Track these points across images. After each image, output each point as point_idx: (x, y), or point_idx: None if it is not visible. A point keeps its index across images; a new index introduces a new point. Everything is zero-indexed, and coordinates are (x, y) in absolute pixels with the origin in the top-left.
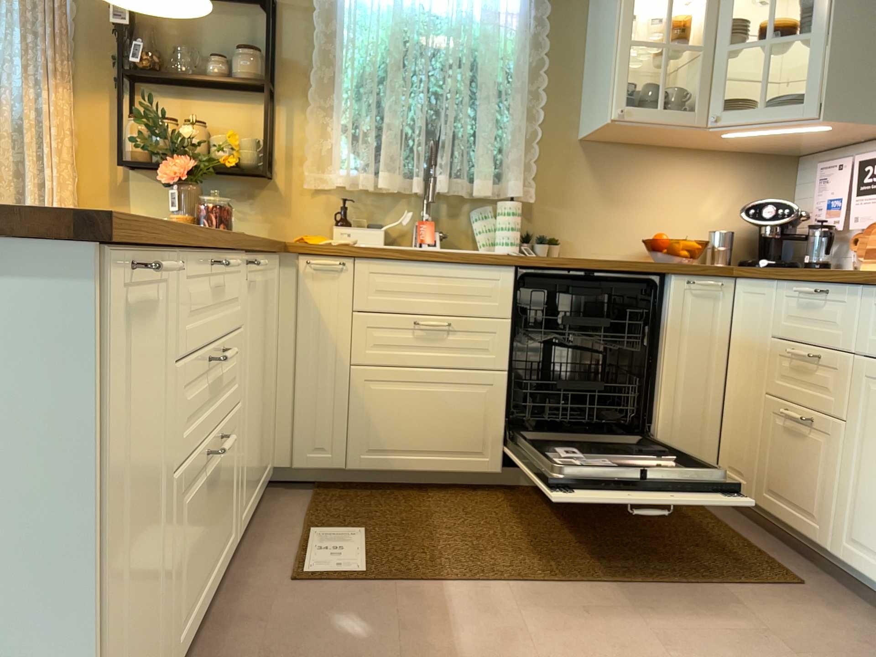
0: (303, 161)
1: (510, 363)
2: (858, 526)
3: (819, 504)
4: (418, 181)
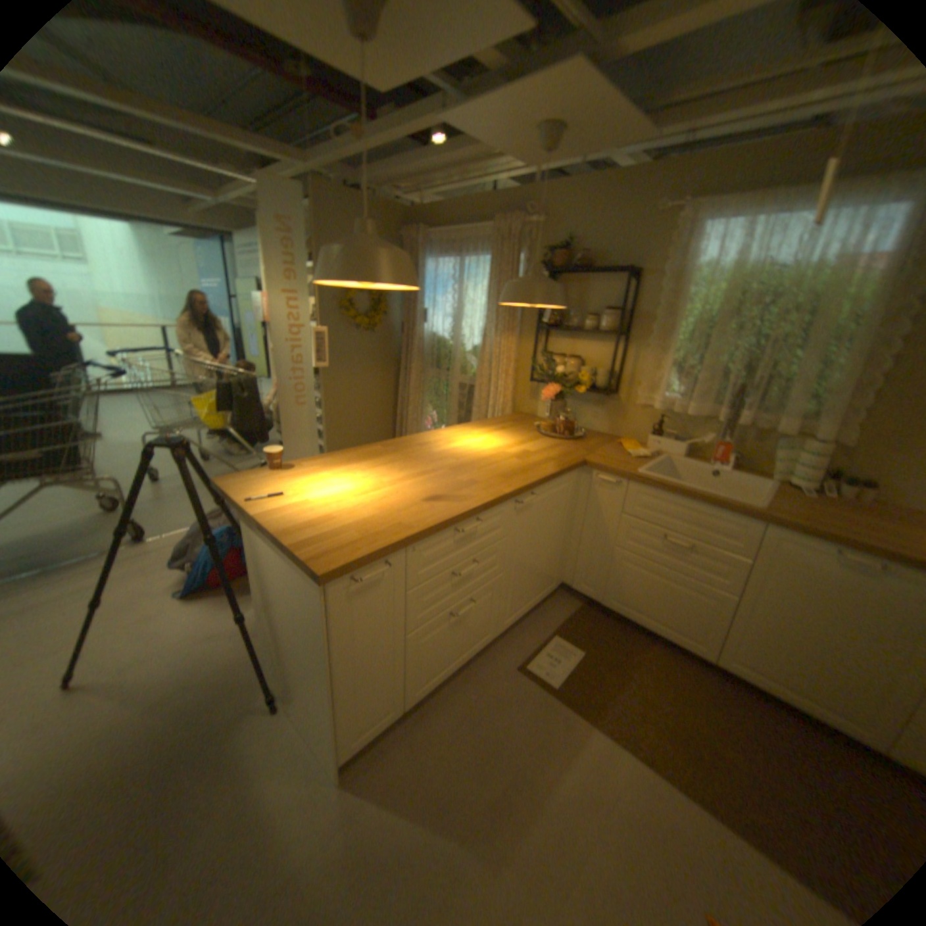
0: (640, 384)
1: (744, 594)
2: None
3: None
4: (723, 413)
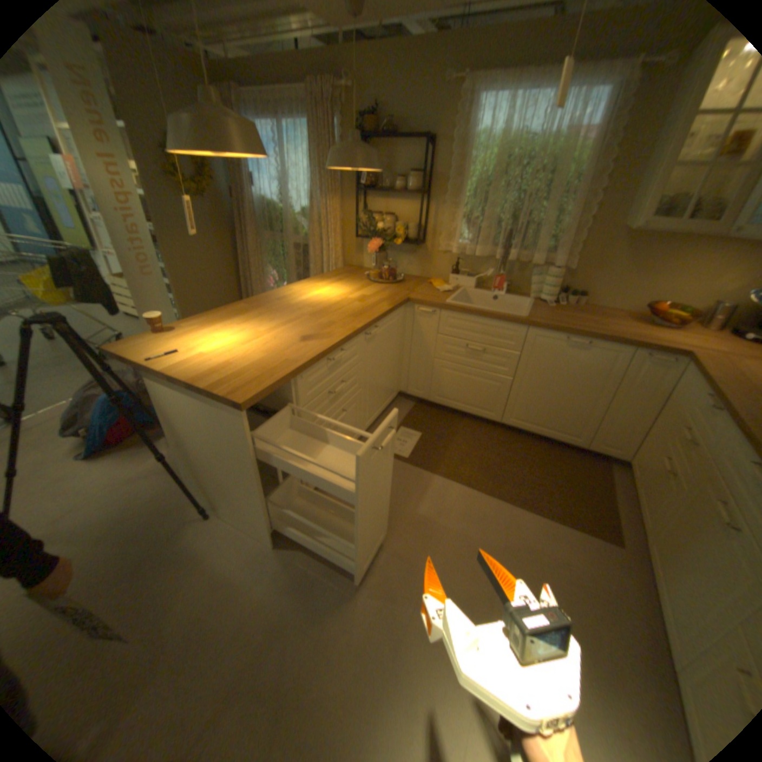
0: (439, 234)
1: (515, 374)
2: (662, 542)
3: (656, 516)
4: (498, 253)
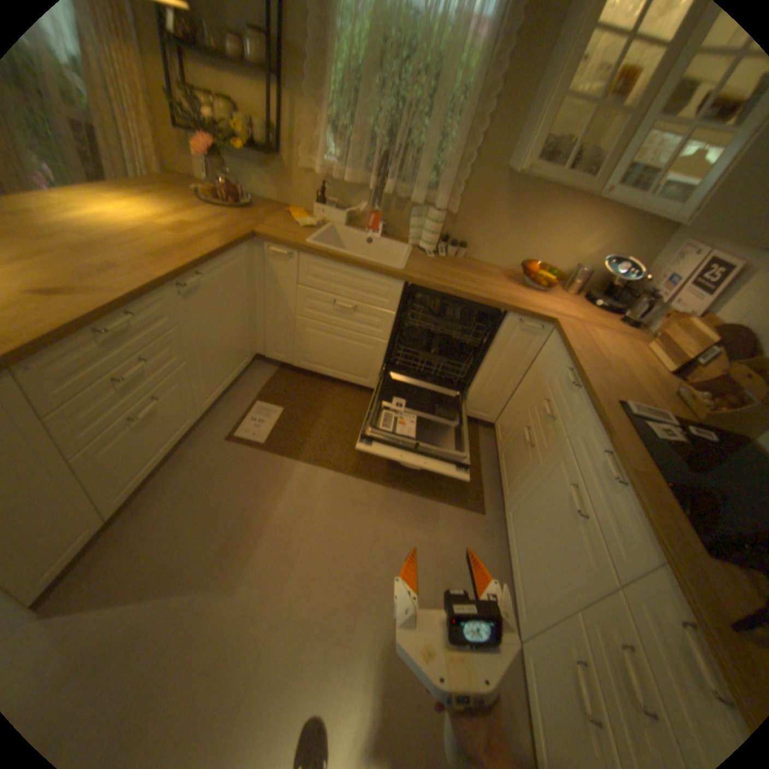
0: (299, 142)
1: (390, 337)
2: (518, 512)
3: (513, 483)
4: (373, 181)
